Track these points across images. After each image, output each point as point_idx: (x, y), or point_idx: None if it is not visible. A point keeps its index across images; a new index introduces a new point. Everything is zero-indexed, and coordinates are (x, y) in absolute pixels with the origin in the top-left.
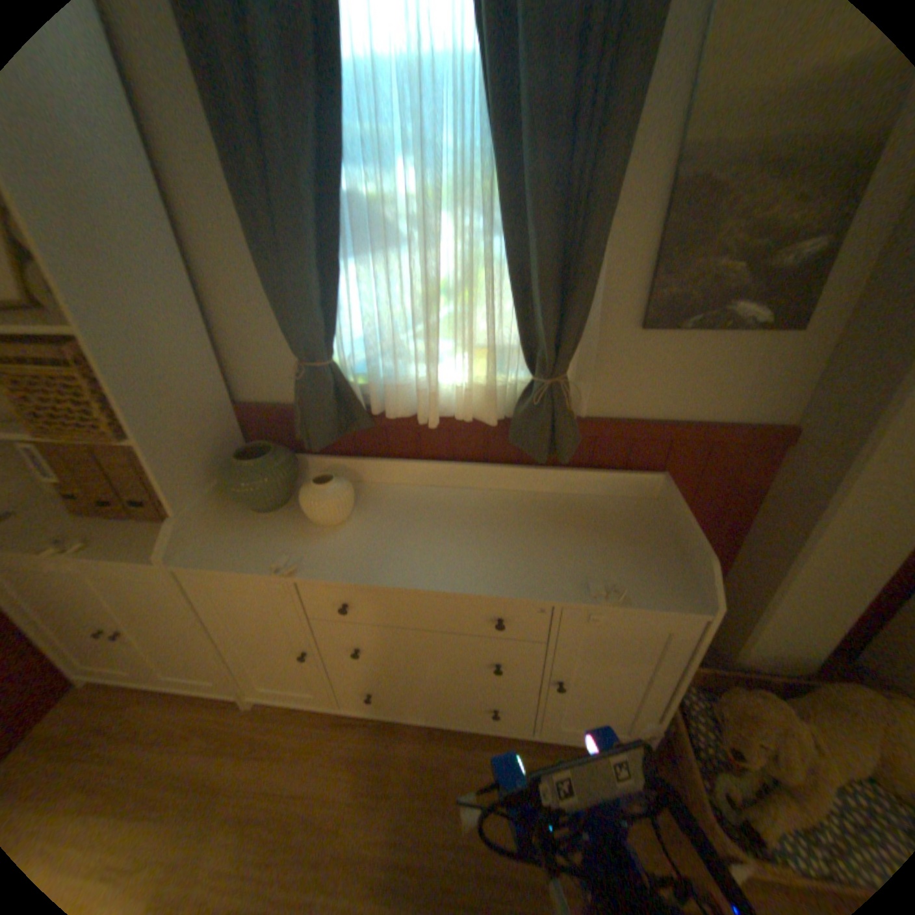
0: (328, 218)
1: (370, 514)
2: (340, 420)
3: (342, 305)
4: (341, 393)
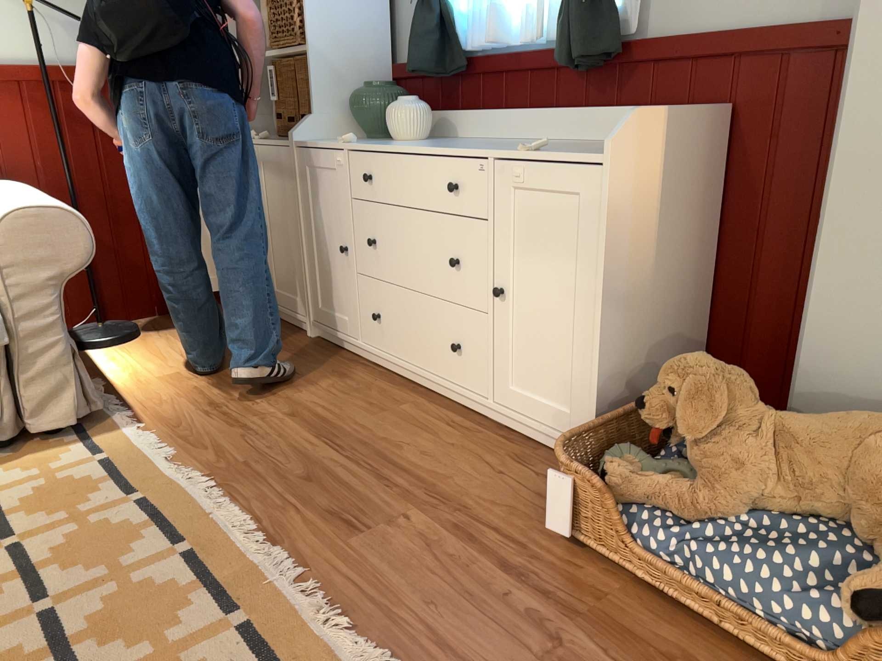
0: None
1: (432, 142)
2: (435, 52)
3: None
4: (448, 37)
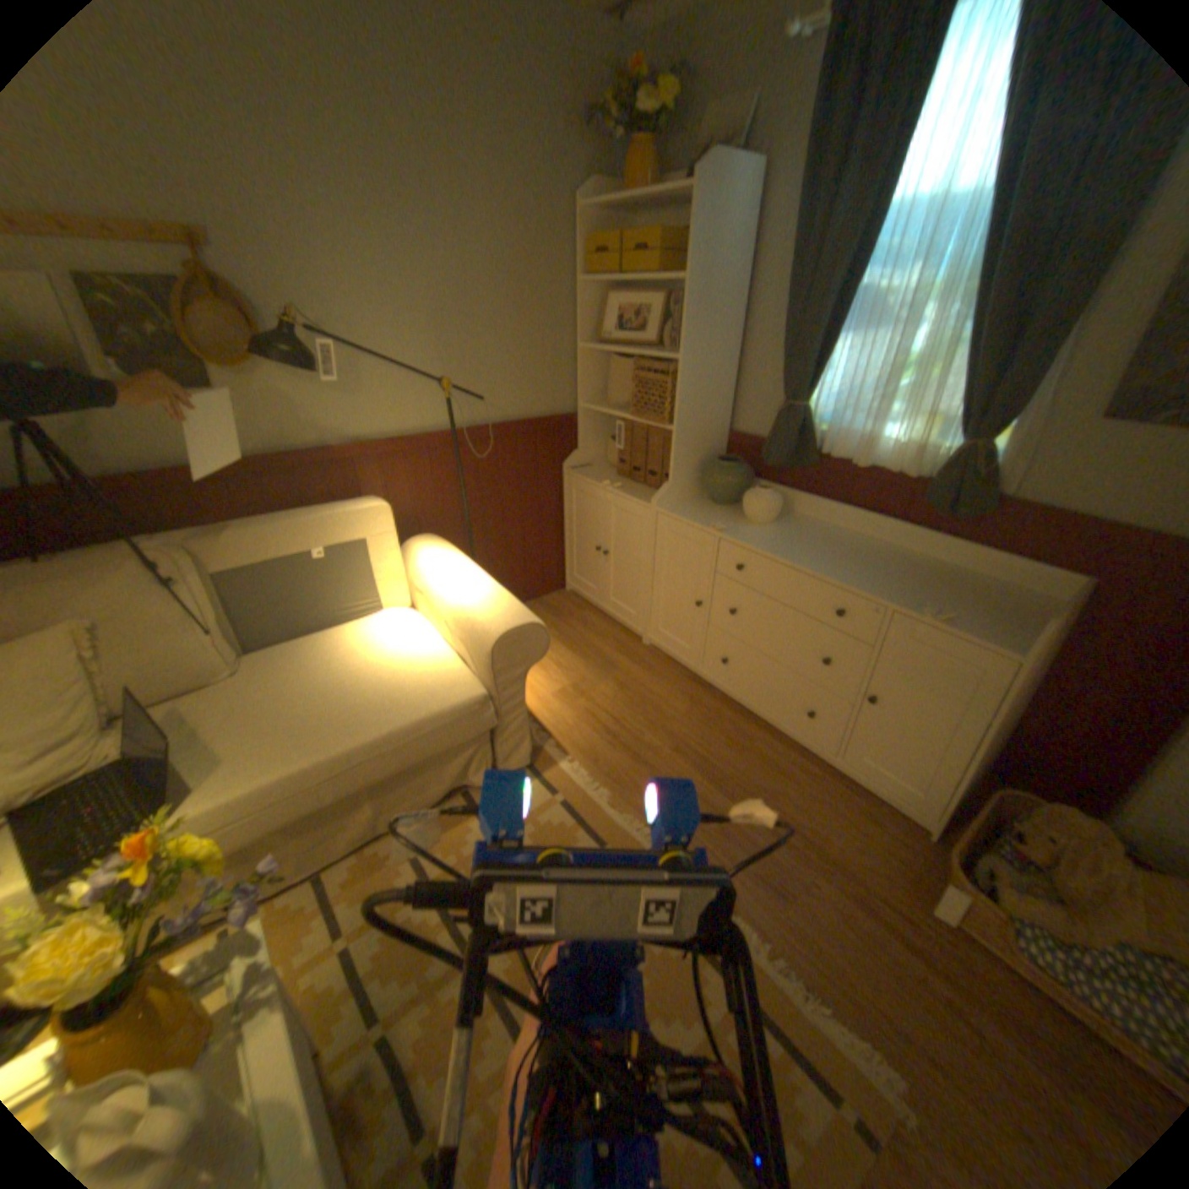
0: (844, 303)
1: (785, 527)
2: (794, 450)
3: (830, 365)
4: (804, 433)
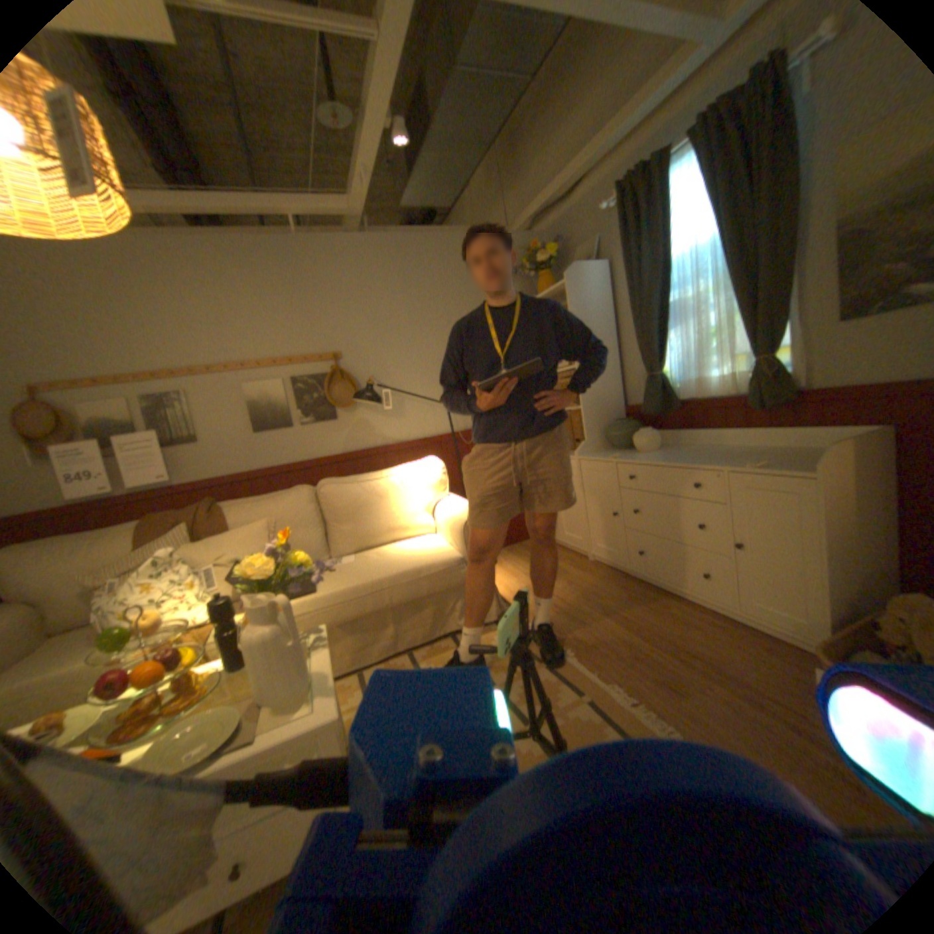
0: (665, 311)
1: (665, 451)
2: (660, 401)
3: (668, 346)
4: (666, 391)
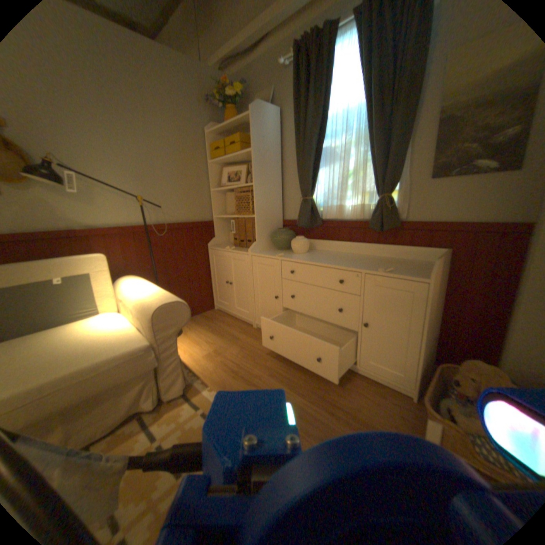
0: (319, 154)
1: (312, 253)
2: (310, 218)
3: (318, 180)
4: (313, 212)
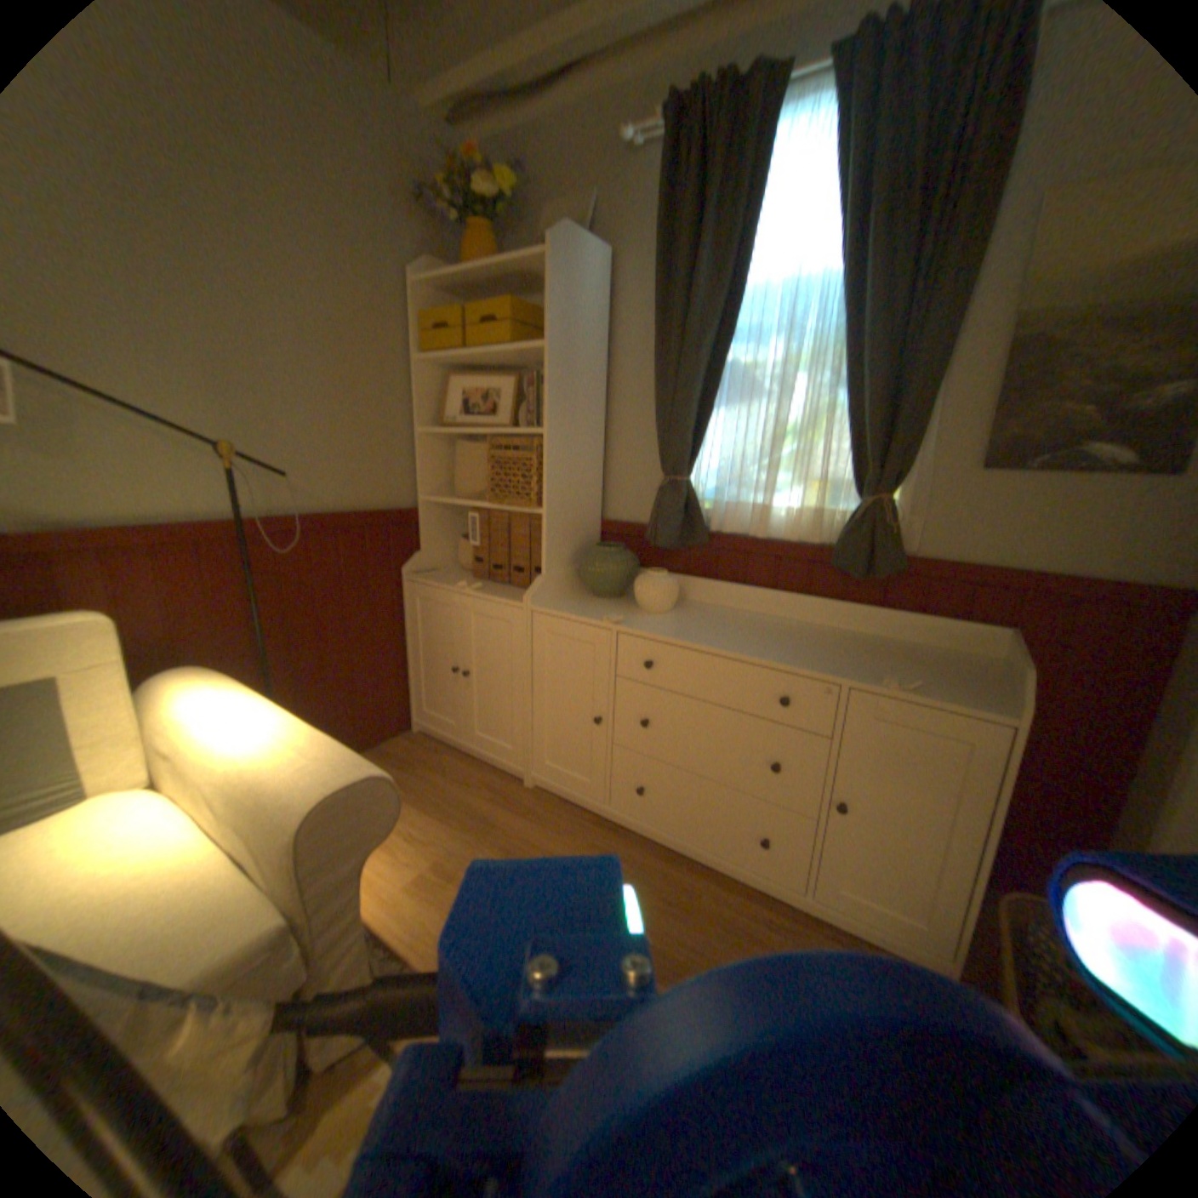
0: (712, 375)
1: (686, 613)
2: (682, 527)
3: (706, 438)
4: (687, 510)
